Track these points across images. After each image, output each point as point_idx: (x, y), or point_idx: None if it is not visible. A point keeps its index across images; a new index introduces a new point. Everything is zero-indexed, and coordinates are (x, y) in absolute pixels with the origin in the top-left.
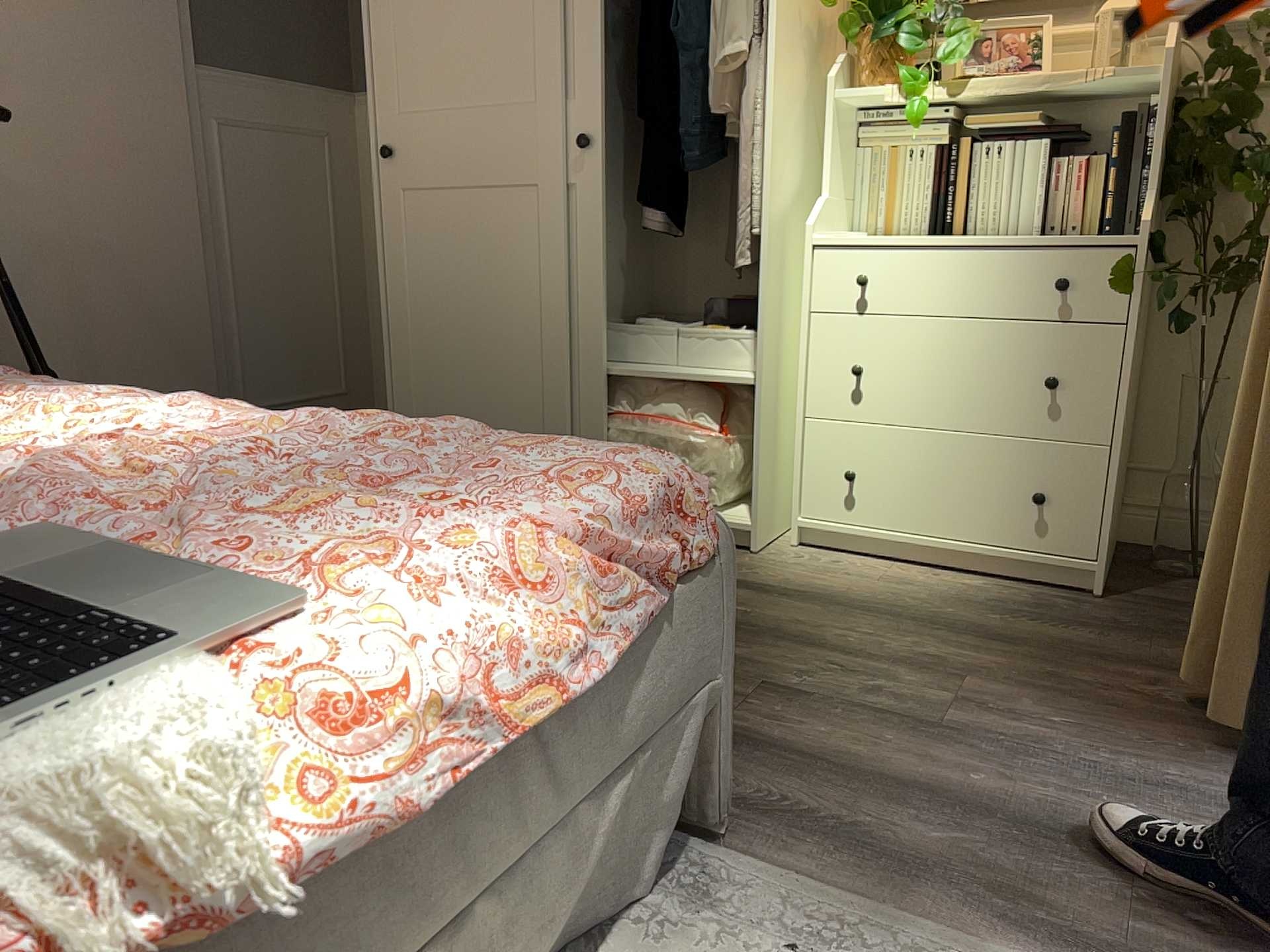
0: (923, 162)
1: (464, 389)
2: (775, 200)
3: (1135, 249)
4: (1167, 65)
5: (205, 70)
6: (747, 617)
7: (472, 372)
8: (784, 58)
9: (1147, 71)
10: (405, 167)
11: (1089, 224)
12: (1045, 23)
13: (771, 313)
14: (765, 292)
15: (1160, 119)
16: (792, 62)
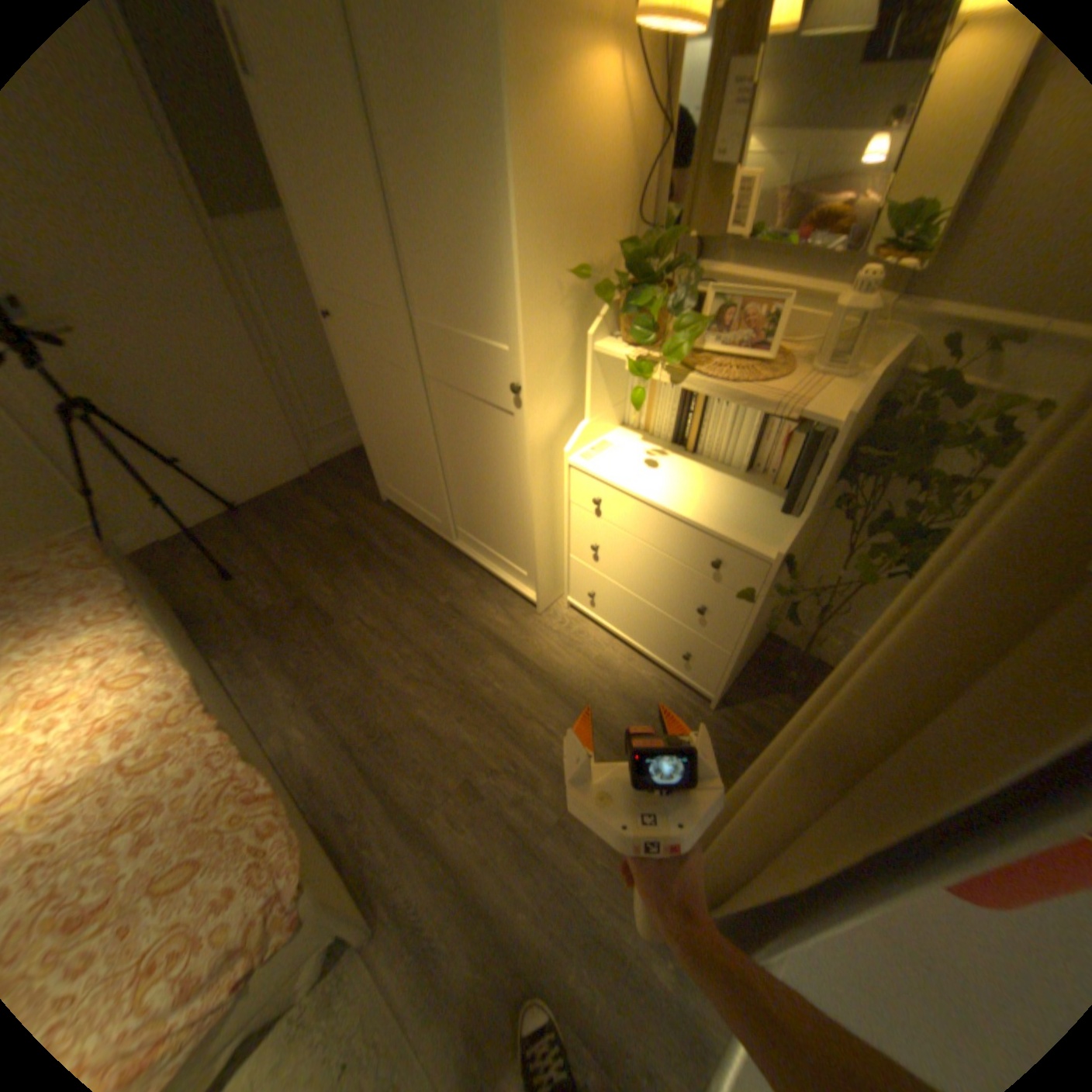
0: (673, 390)
1: (398, 468)
2: (537, 439)
3: (771, 563)
4: (848, 422)
5: (214, 222)
6: (497, 693)
7: (400, 462)
8: (539, 334)
9: (830, 420)
10: (336, 327)
11: (781, 477)
12: (788, 297)
13: (539, 504)
14: (532, 495)
15: (830, 463)
16: (552, 329)
